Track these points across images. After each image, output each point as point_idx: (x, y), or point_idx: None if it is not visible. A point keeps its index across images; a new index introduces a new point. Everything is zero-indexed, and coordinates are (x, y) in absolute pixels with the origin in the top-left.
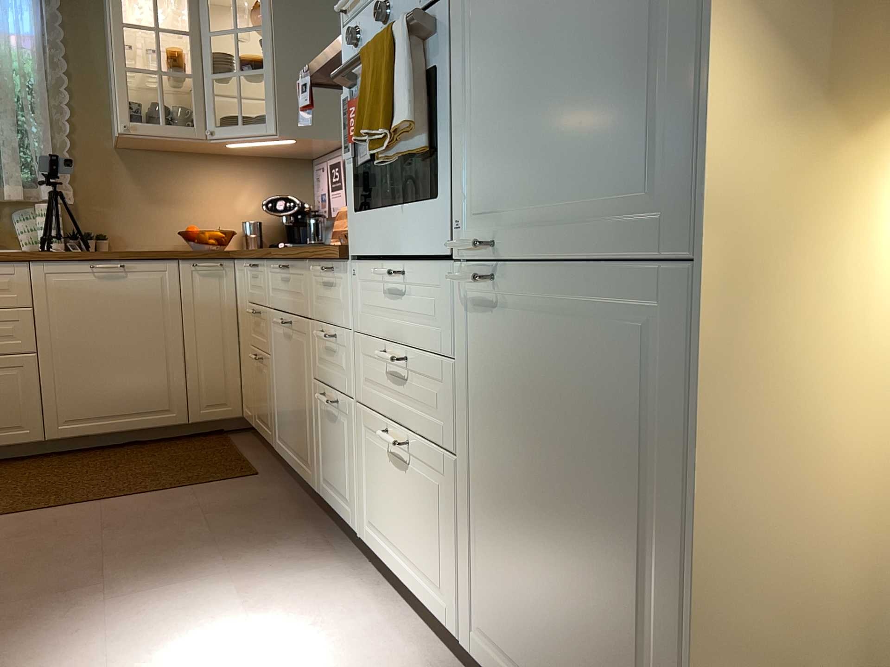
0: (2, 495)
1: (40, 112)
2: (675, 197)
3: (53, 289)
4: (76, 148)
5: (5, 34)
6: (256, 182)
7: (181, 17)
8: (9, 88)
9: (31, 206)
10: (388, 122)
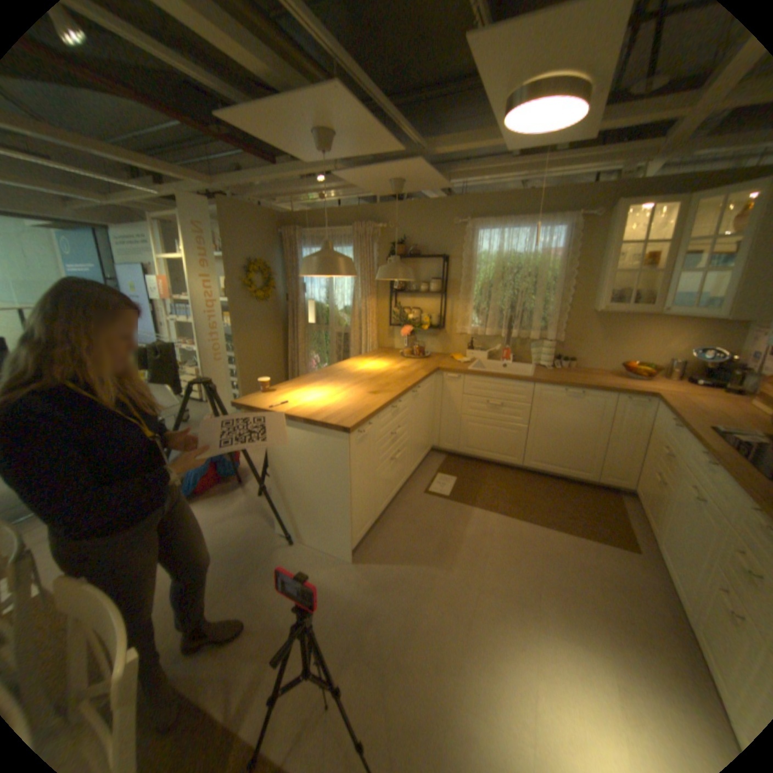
0: (500, 496)
1: (556, 292)
2: None
3: (543, 397)
4: (570, 309)
5: (548, 251)
6: (692, 332)
7: (666, 225)
8: (543, 280)
9: (540, 339)
10: None
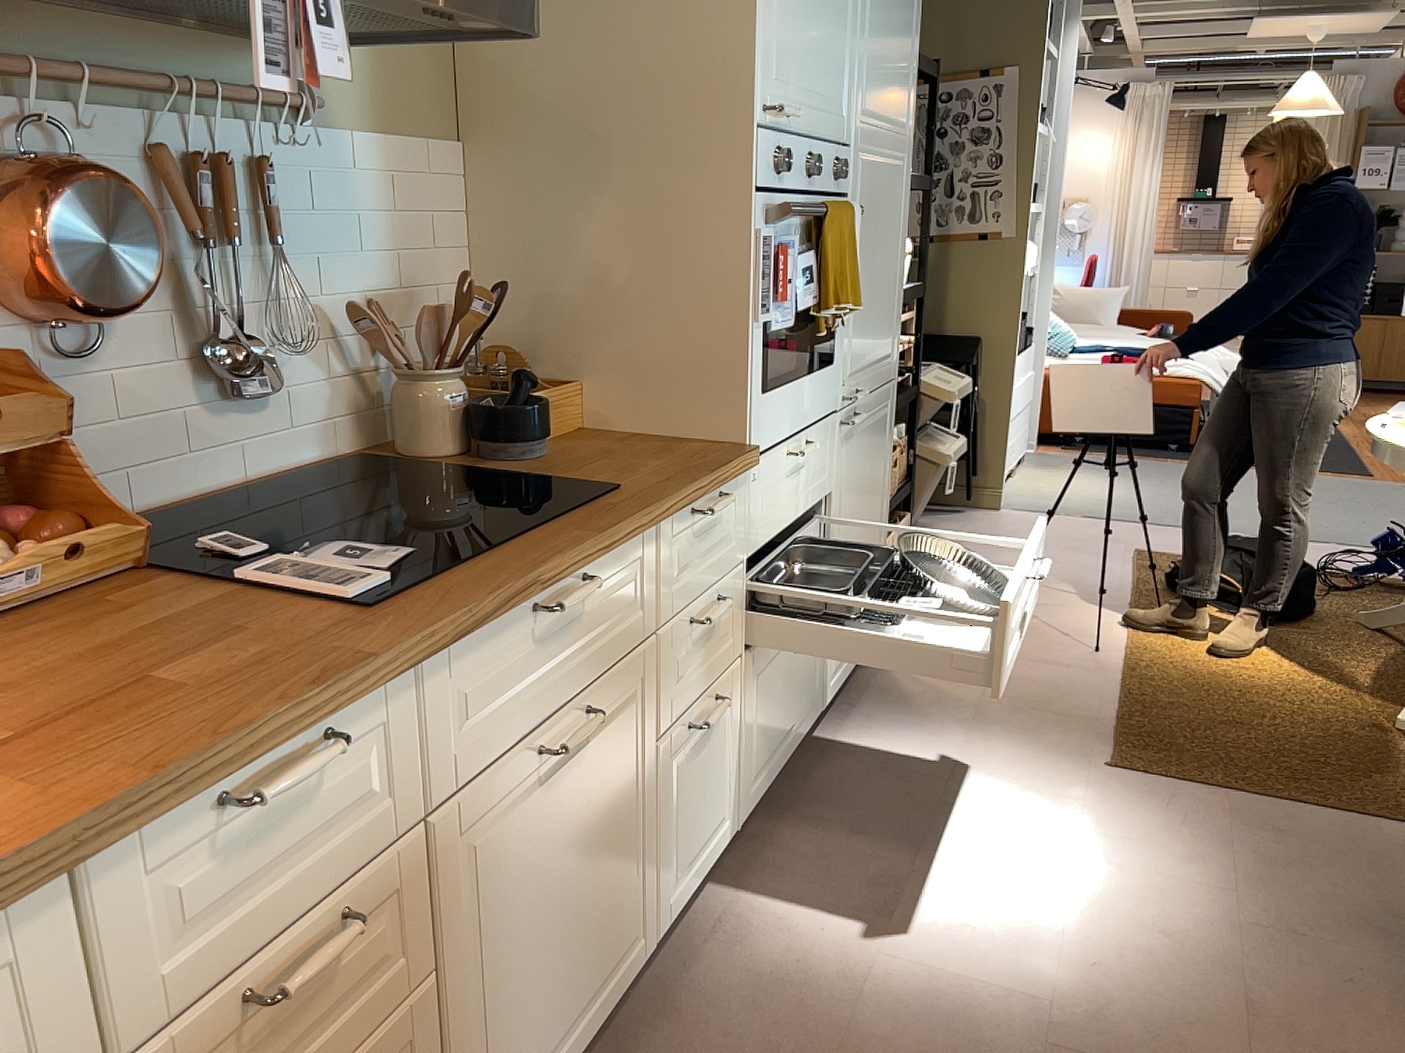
0: None
1: None
2: (893, 353)
3: None
4: None
5: None
6: None
7: None
8: None
9: None
10: (853, 298)
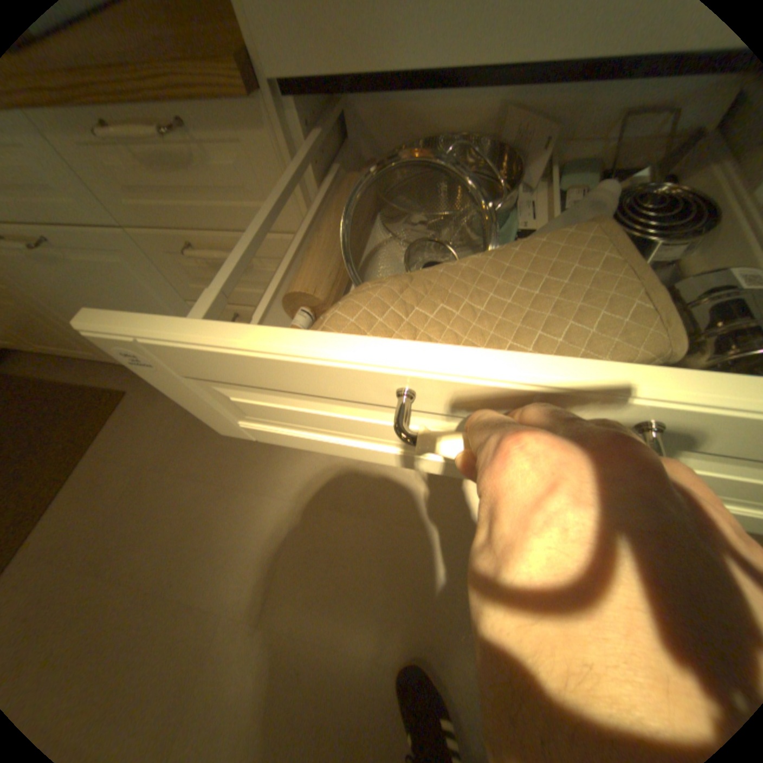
0: None
1: None
2: None
3: None
4: None
5: None
6: None
7: None
8: None
9: None
10: None
